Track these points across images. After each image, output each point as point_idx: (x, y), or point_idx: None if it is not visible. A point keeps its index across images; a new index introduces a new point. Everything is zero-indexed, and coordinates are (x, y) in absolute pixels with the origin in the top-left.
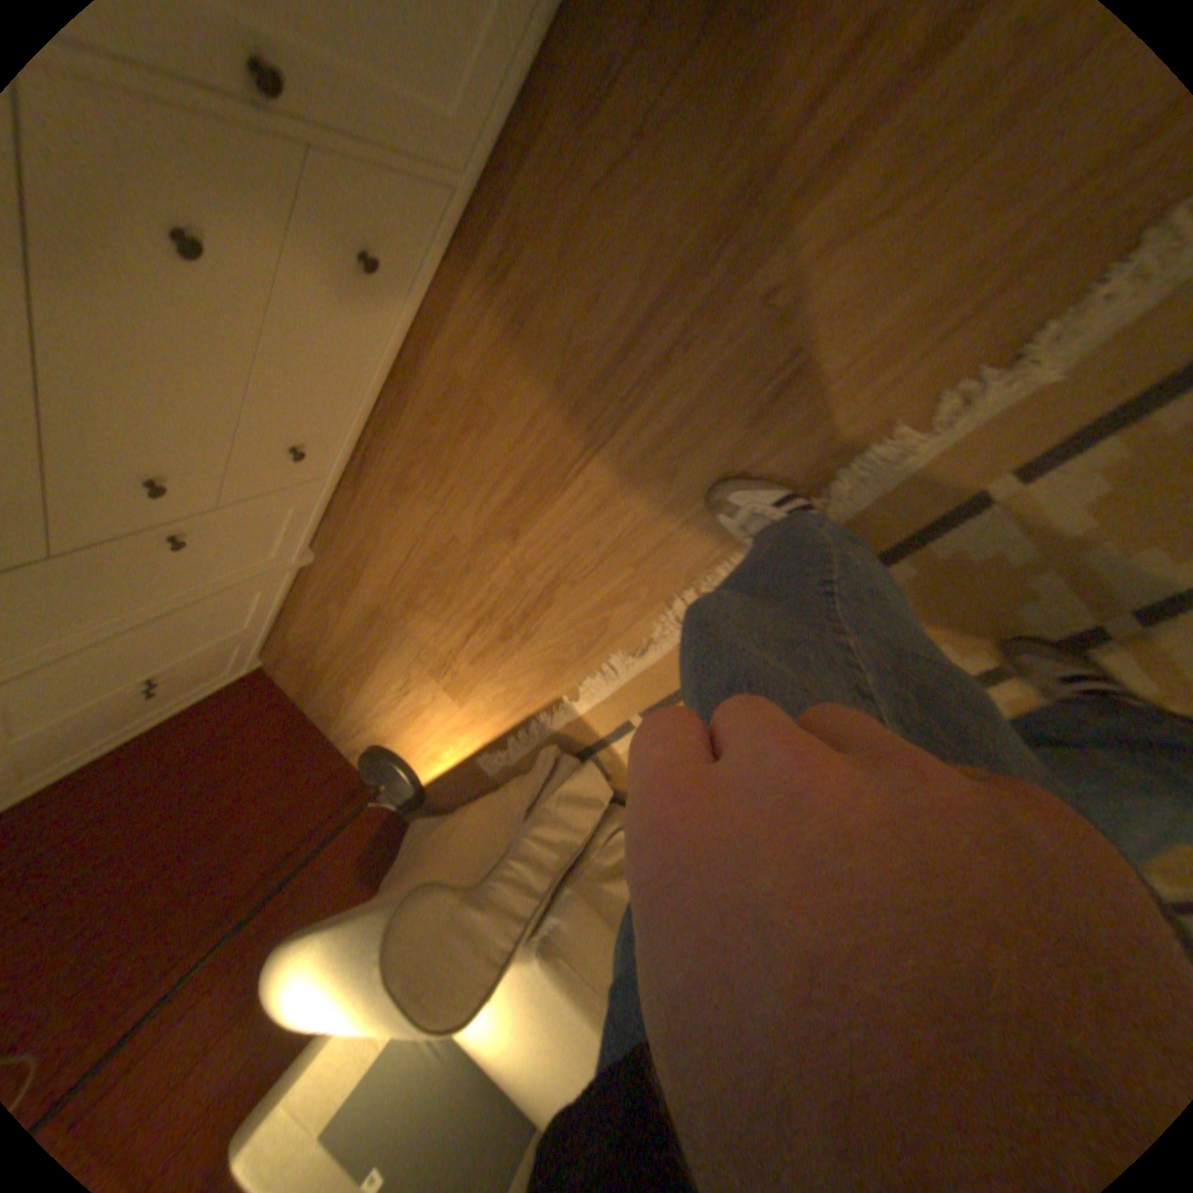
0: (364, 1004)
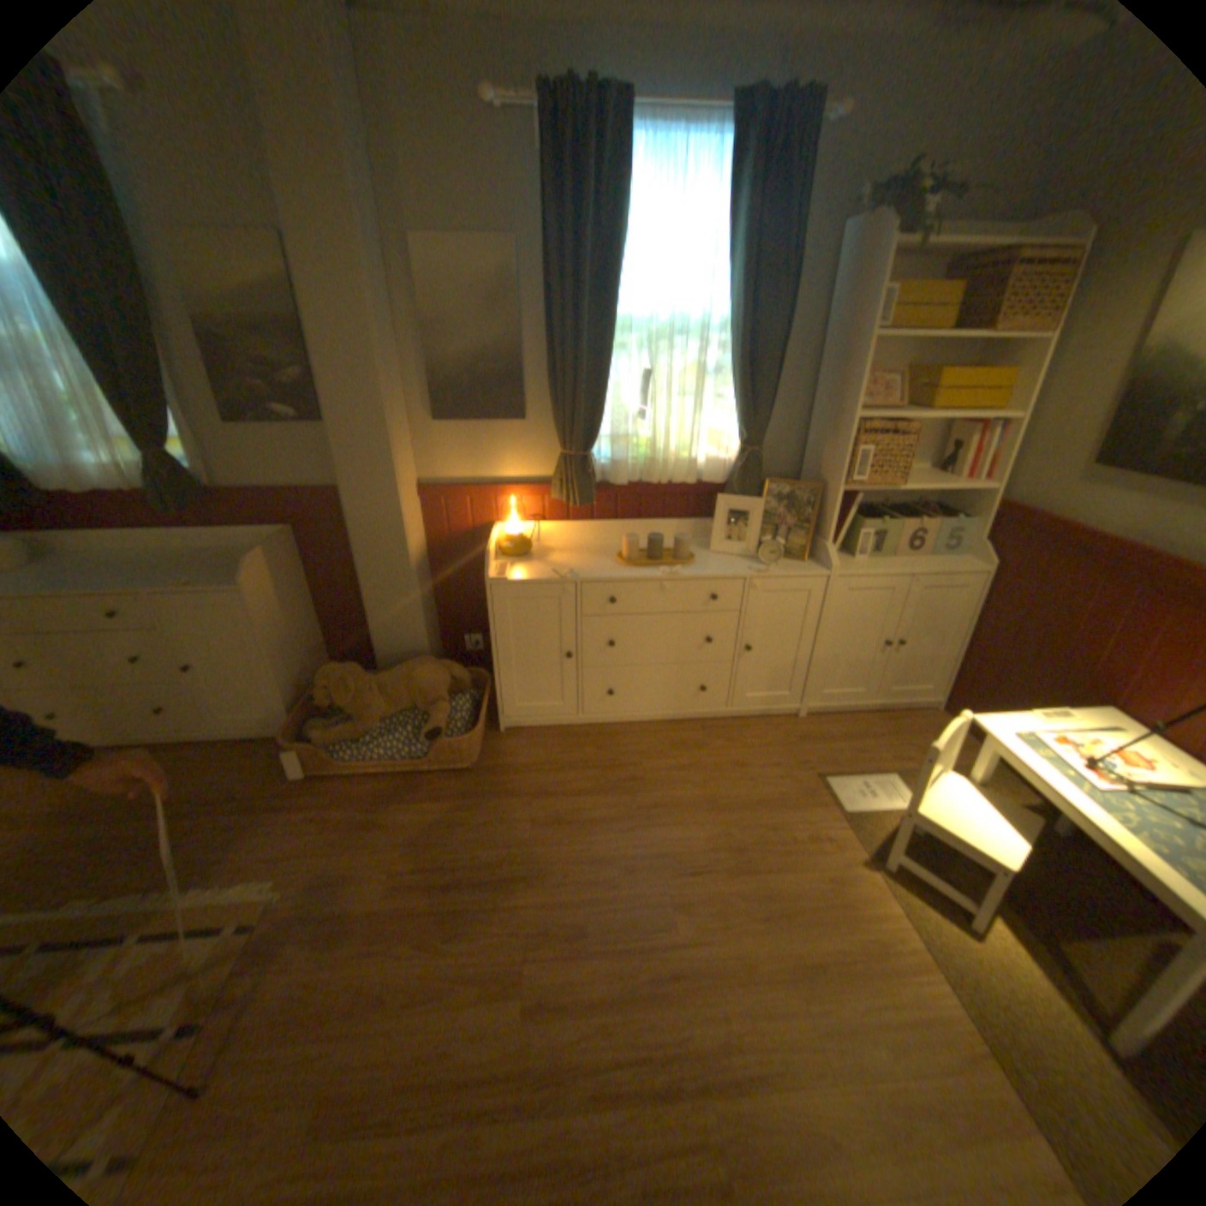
0: None
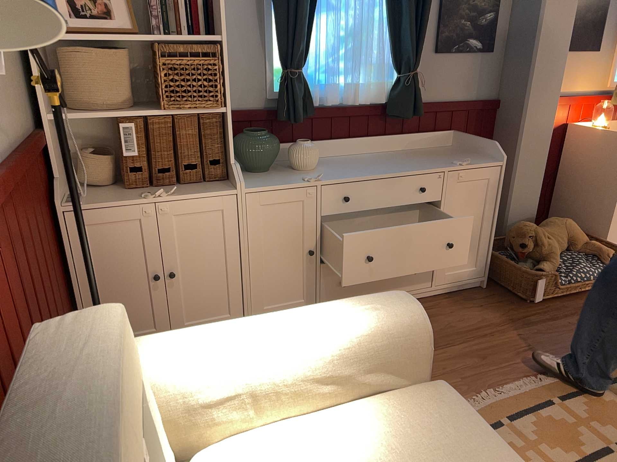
0: (371, 303)
